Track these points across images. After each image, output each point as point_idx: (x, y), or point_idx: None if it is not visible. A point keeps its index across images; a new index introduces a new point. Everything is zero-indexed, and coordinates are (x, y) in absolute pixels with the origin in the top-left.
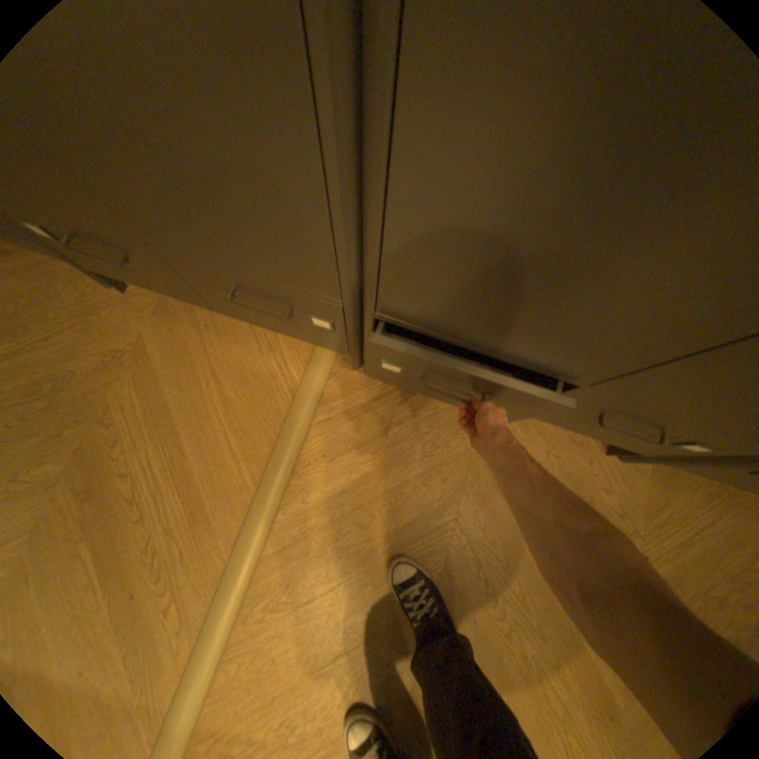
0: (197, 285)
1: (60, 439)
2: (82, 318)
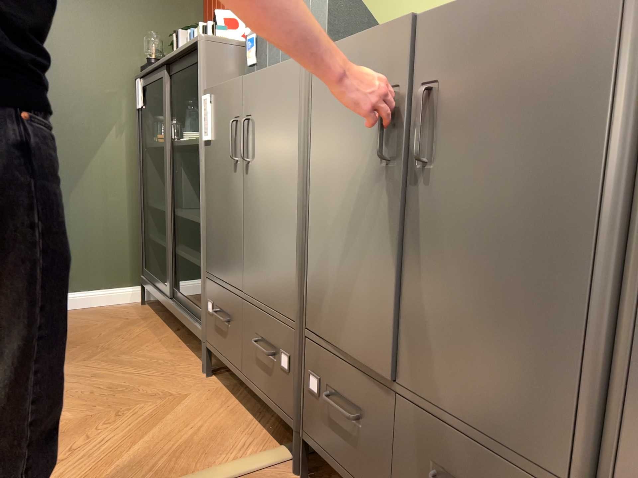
0: (246, 336)
1: (92, 408)
2: (175, 377)
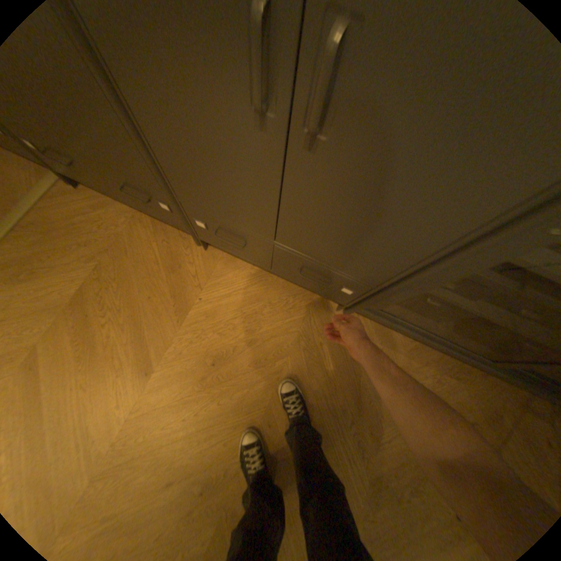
0: None
1: None
2: None
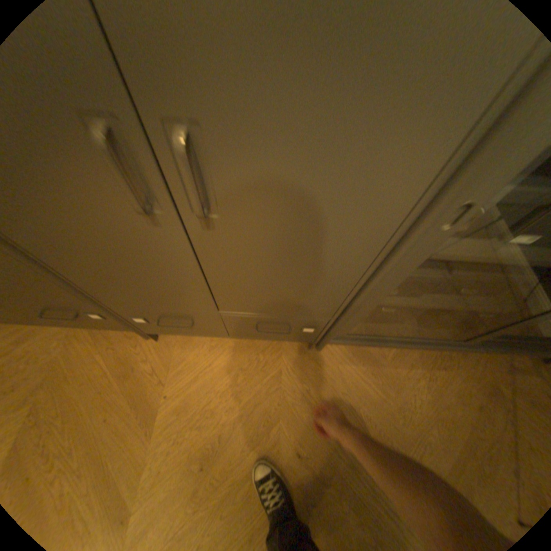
0: None
1: None
2: None
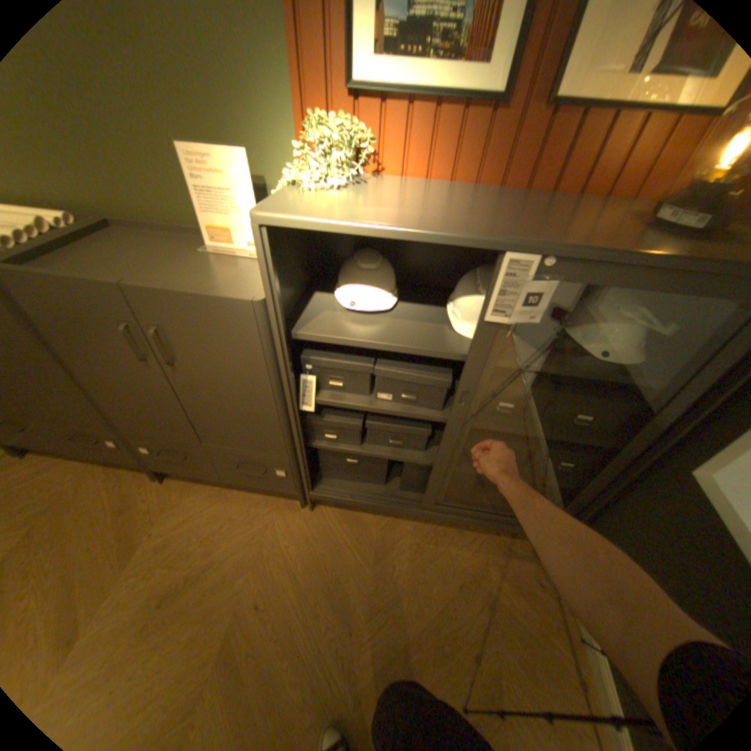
0: None
1: None
2: None
